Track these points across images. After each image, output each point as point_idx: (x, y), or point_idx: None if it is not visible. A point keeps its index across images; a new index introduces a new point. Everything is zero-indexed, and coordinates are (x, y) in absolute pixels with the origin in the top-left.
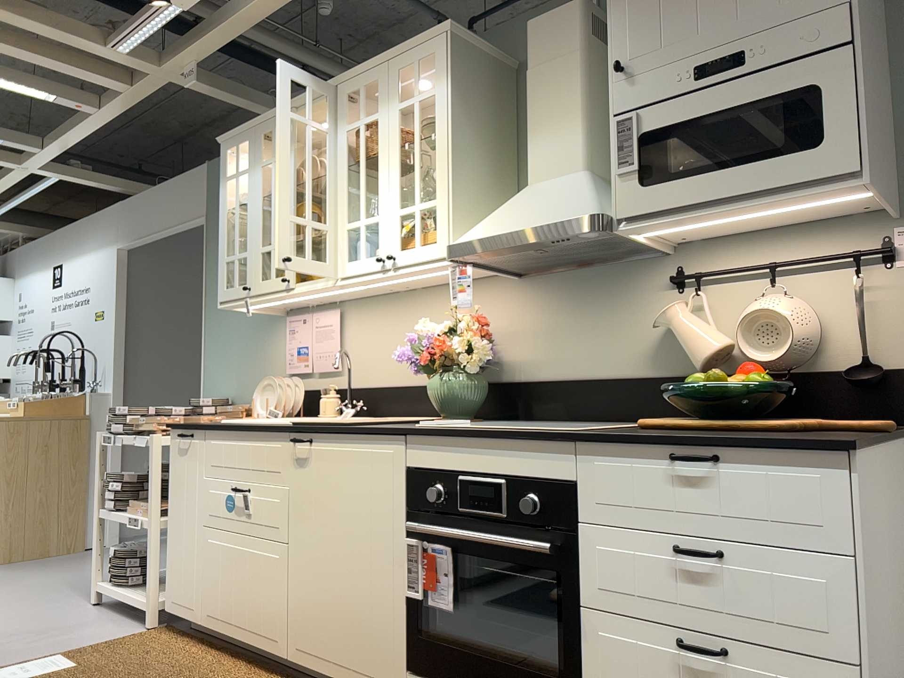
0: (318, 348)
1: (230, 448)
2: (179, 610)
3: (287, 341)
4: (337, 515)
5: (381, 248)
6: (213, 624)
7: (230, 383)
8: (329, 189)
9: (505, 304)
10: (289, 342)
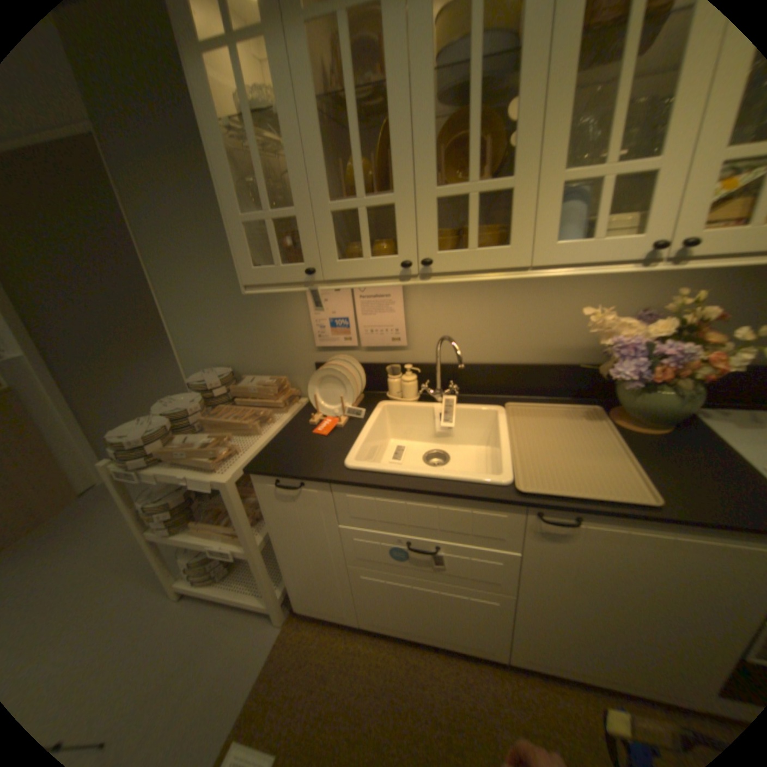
0: (370, 321)
1: (394, 507)
2: (320, 616)
3: (314, 311)
4: (628, 591)
5: (660, 224)
6: (383, 631)
7: (223, 352)
8: (525, 88)
9: (691, 281)
10: (317, 312)
